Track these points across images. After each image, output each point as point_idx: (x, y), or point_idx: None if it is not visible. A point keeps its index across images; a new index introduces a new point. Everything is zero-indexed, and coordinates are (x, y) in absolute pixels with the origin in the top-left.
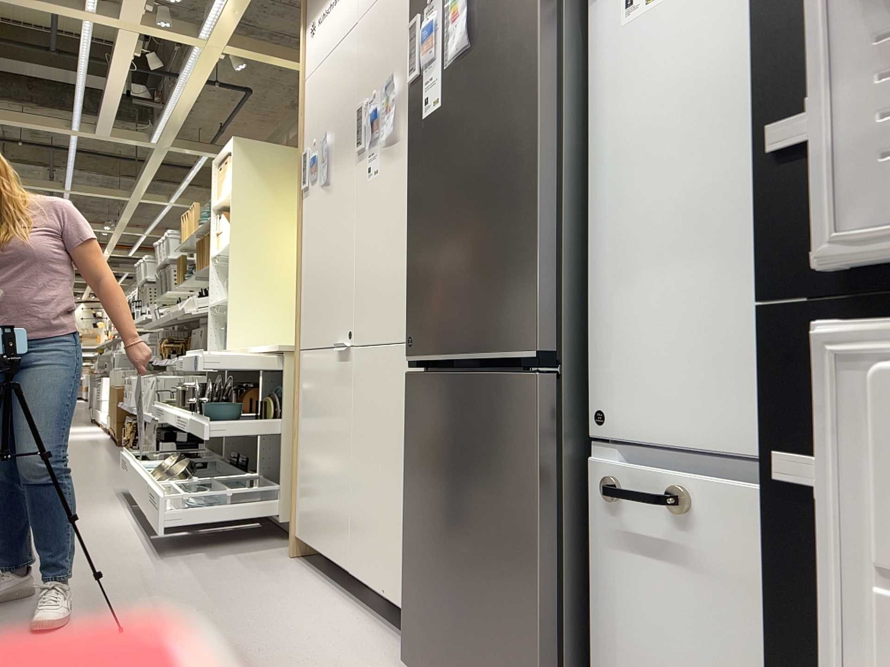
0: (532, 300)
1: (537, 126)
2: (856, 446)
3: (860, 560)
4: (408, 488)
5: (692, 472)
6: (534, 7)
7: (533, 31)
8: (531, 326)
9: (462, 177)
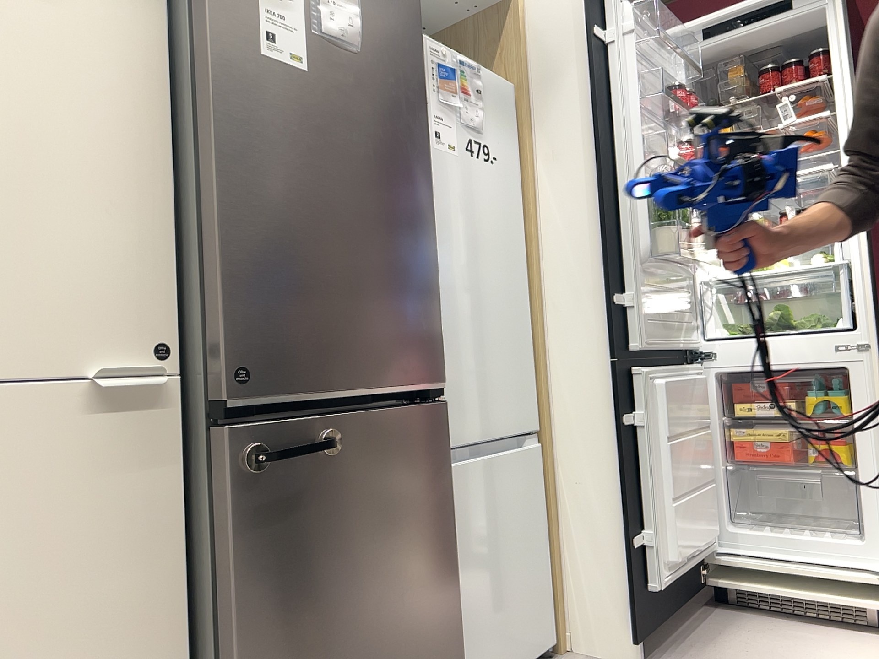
0: (435, 338)
1: (431, 192)
2: (647, 402)
3: (650, 436)
4: (247, 609)
5: (472, 455)
6: (421, 88)
7: (423, 108)
8: (437, 359)
9: (350, 185)
